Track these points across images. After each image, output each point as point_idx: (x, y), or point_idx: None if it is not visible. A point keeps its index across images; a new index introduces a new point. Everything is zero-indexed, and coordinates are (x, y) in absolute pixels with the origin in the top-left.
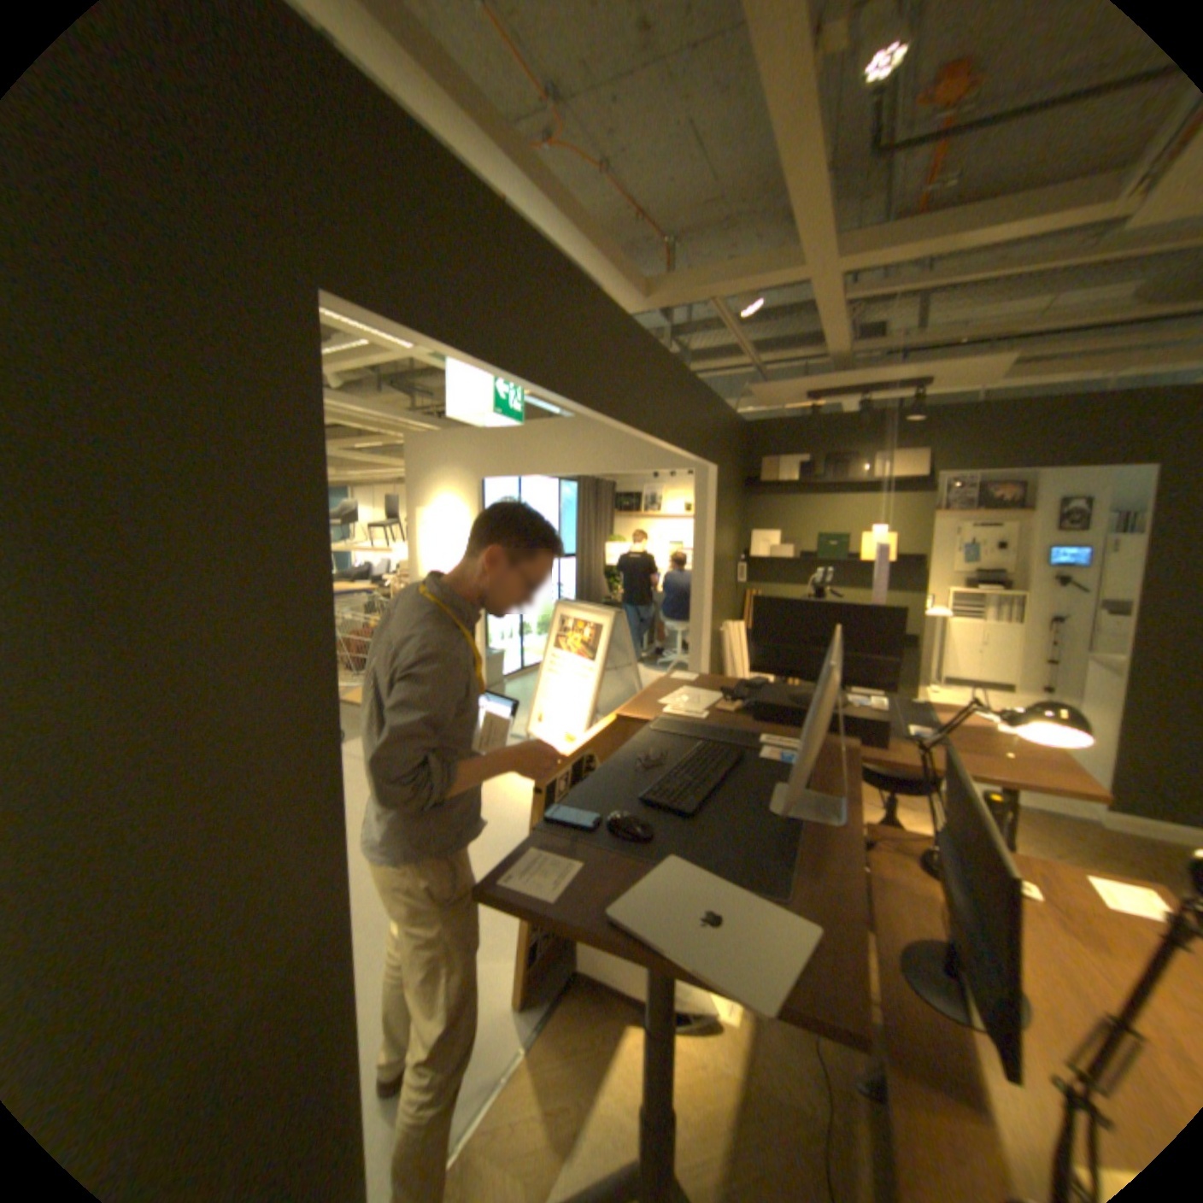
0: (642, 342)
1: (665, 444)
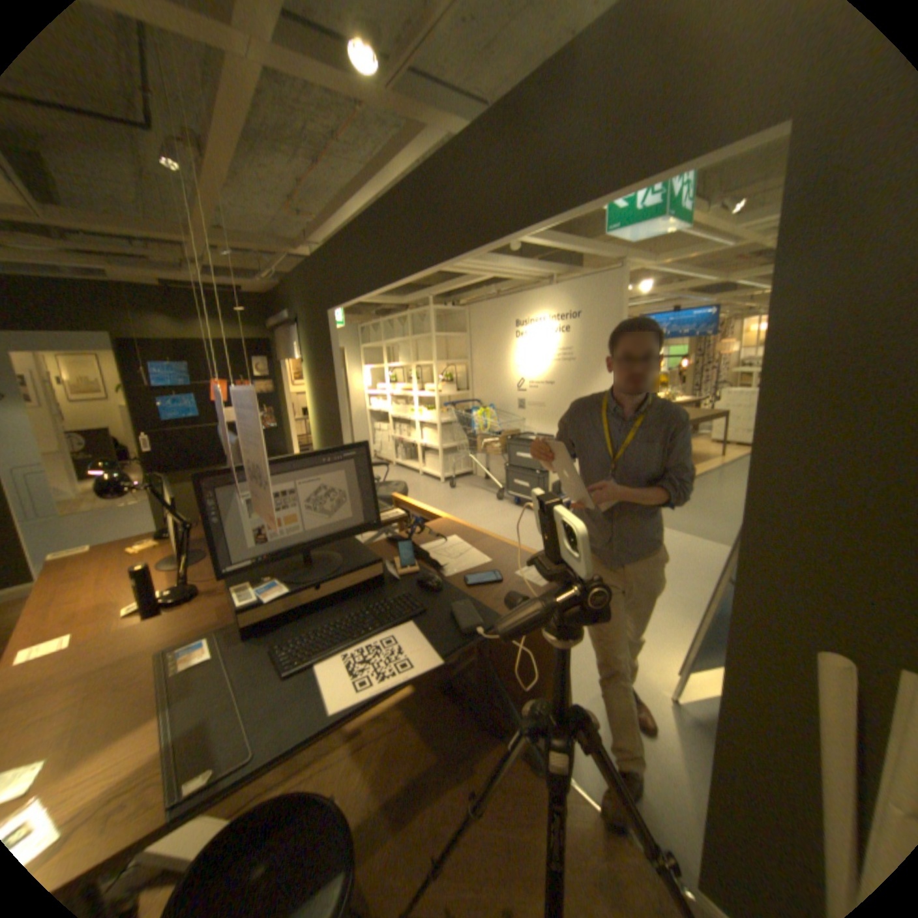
0: (435, 168)
1: (491, 242)
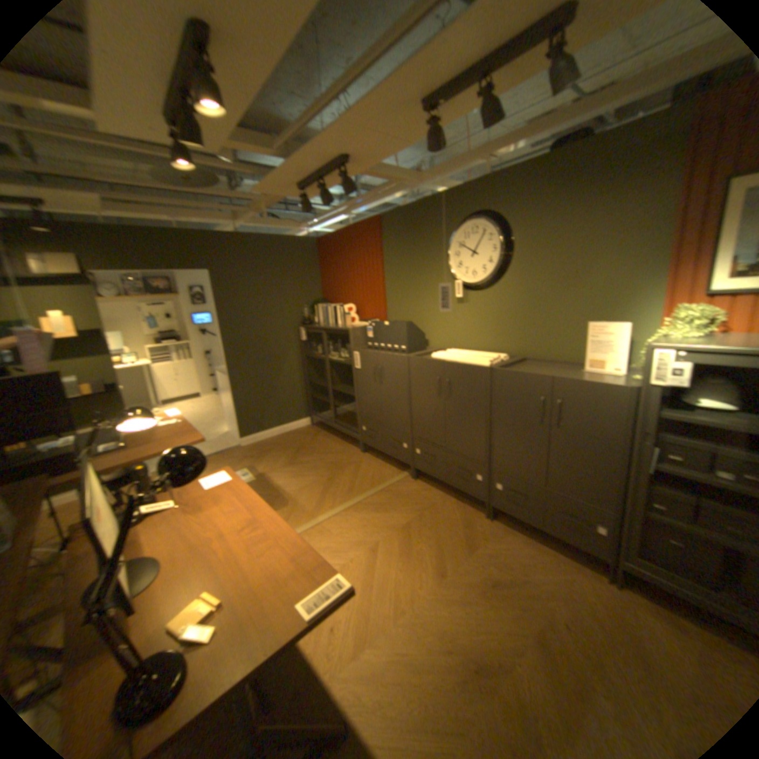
0: None
1: None
